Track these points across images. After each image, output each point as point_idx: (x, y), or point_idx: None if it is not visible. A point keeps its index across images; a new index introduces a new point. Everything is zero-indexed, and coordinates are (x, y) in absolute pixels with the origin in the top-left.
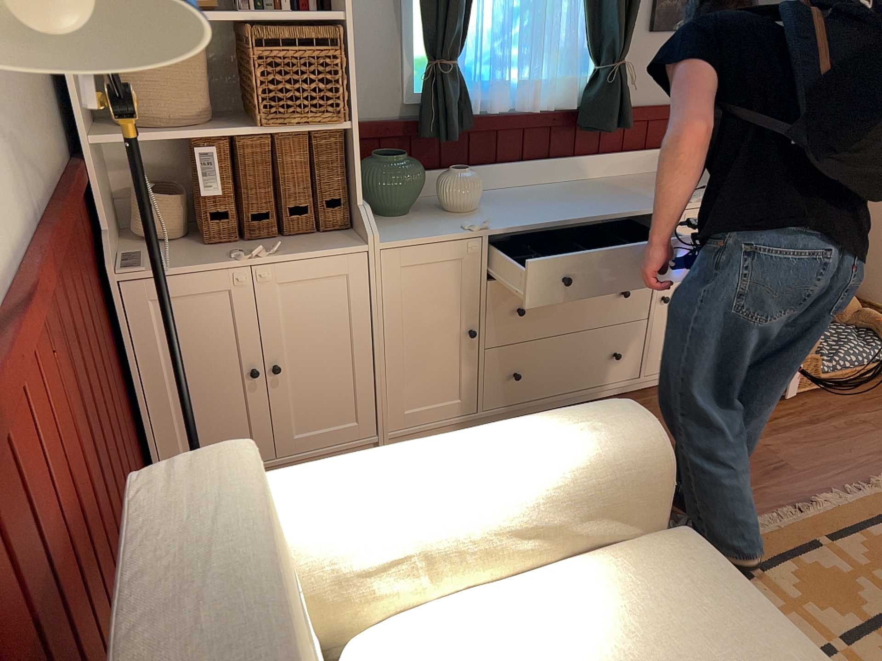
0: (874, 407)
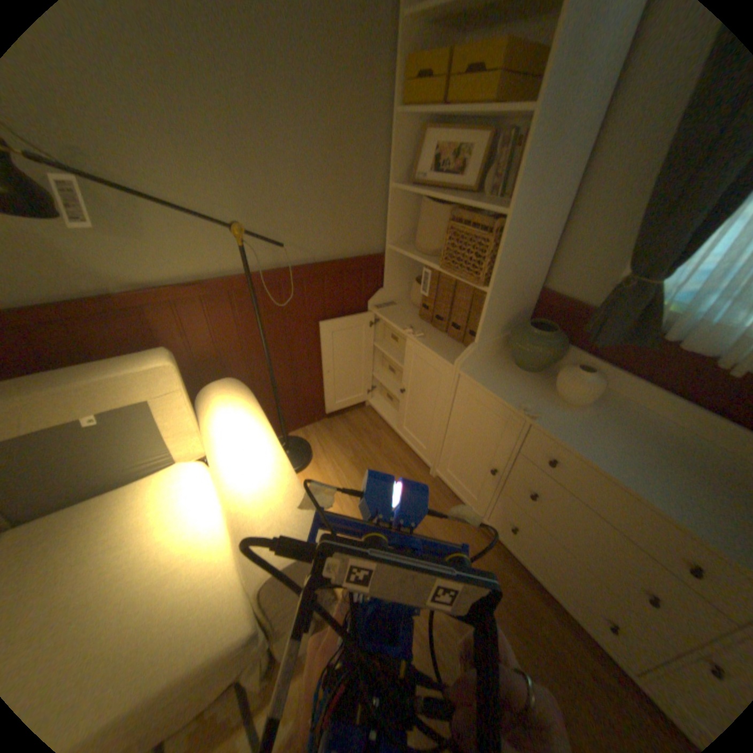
0: None
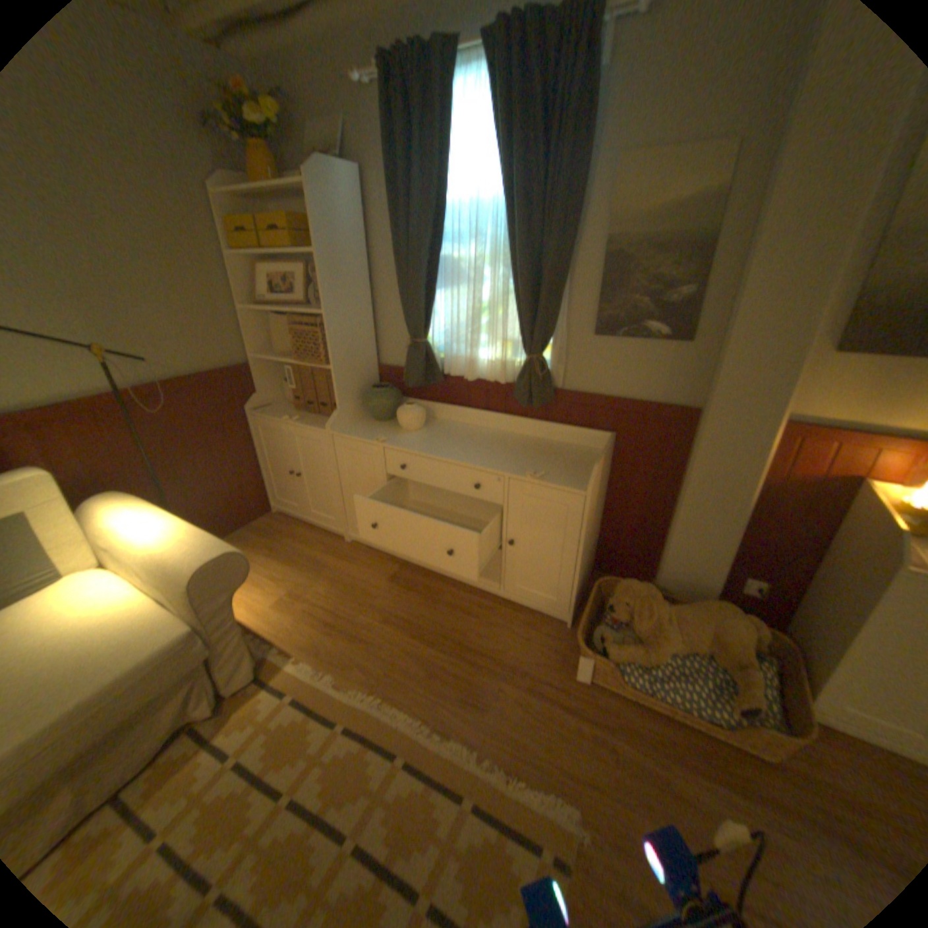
0: (655, 754)
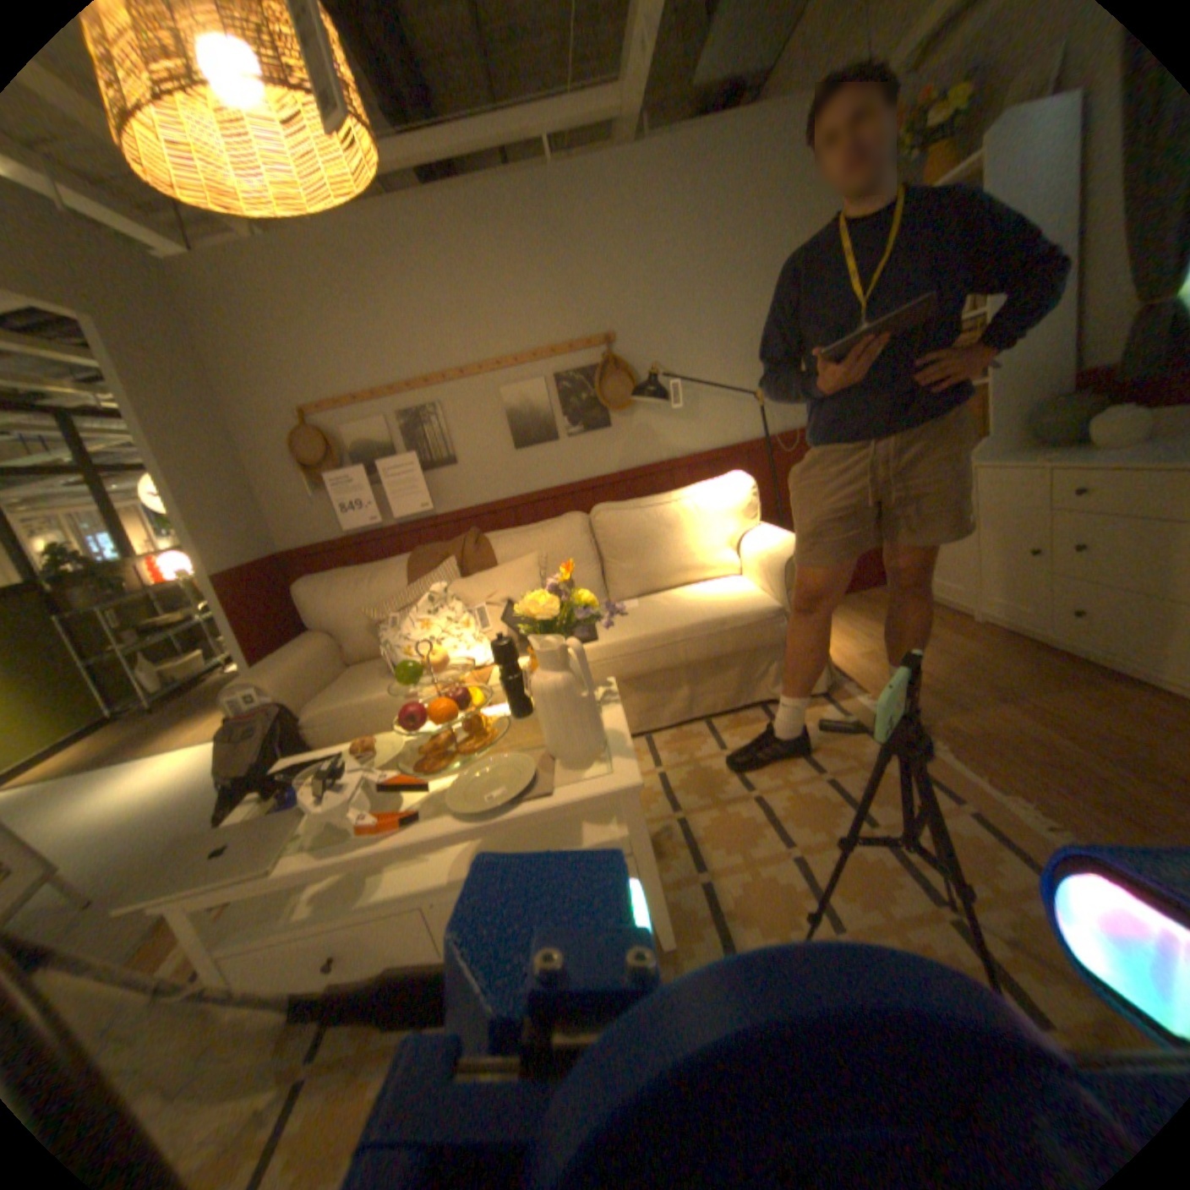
0: None
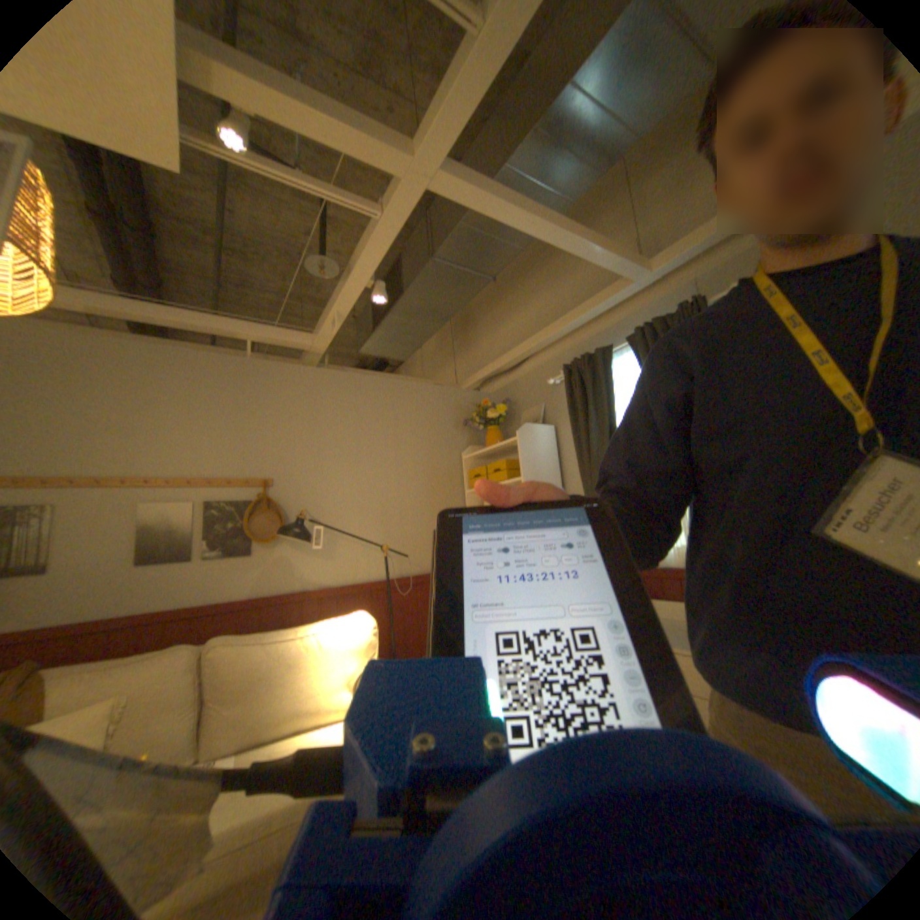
0: None
